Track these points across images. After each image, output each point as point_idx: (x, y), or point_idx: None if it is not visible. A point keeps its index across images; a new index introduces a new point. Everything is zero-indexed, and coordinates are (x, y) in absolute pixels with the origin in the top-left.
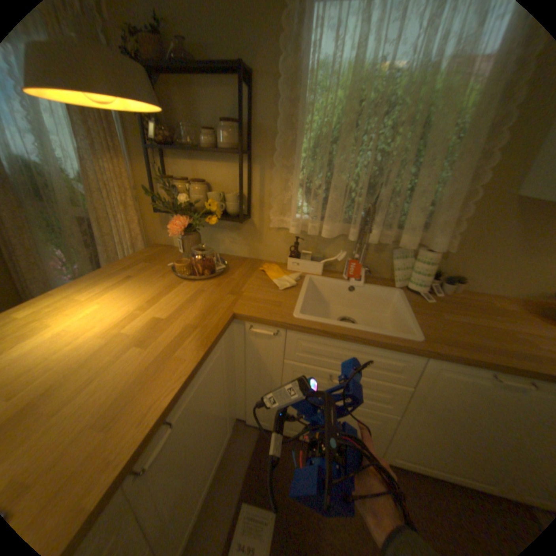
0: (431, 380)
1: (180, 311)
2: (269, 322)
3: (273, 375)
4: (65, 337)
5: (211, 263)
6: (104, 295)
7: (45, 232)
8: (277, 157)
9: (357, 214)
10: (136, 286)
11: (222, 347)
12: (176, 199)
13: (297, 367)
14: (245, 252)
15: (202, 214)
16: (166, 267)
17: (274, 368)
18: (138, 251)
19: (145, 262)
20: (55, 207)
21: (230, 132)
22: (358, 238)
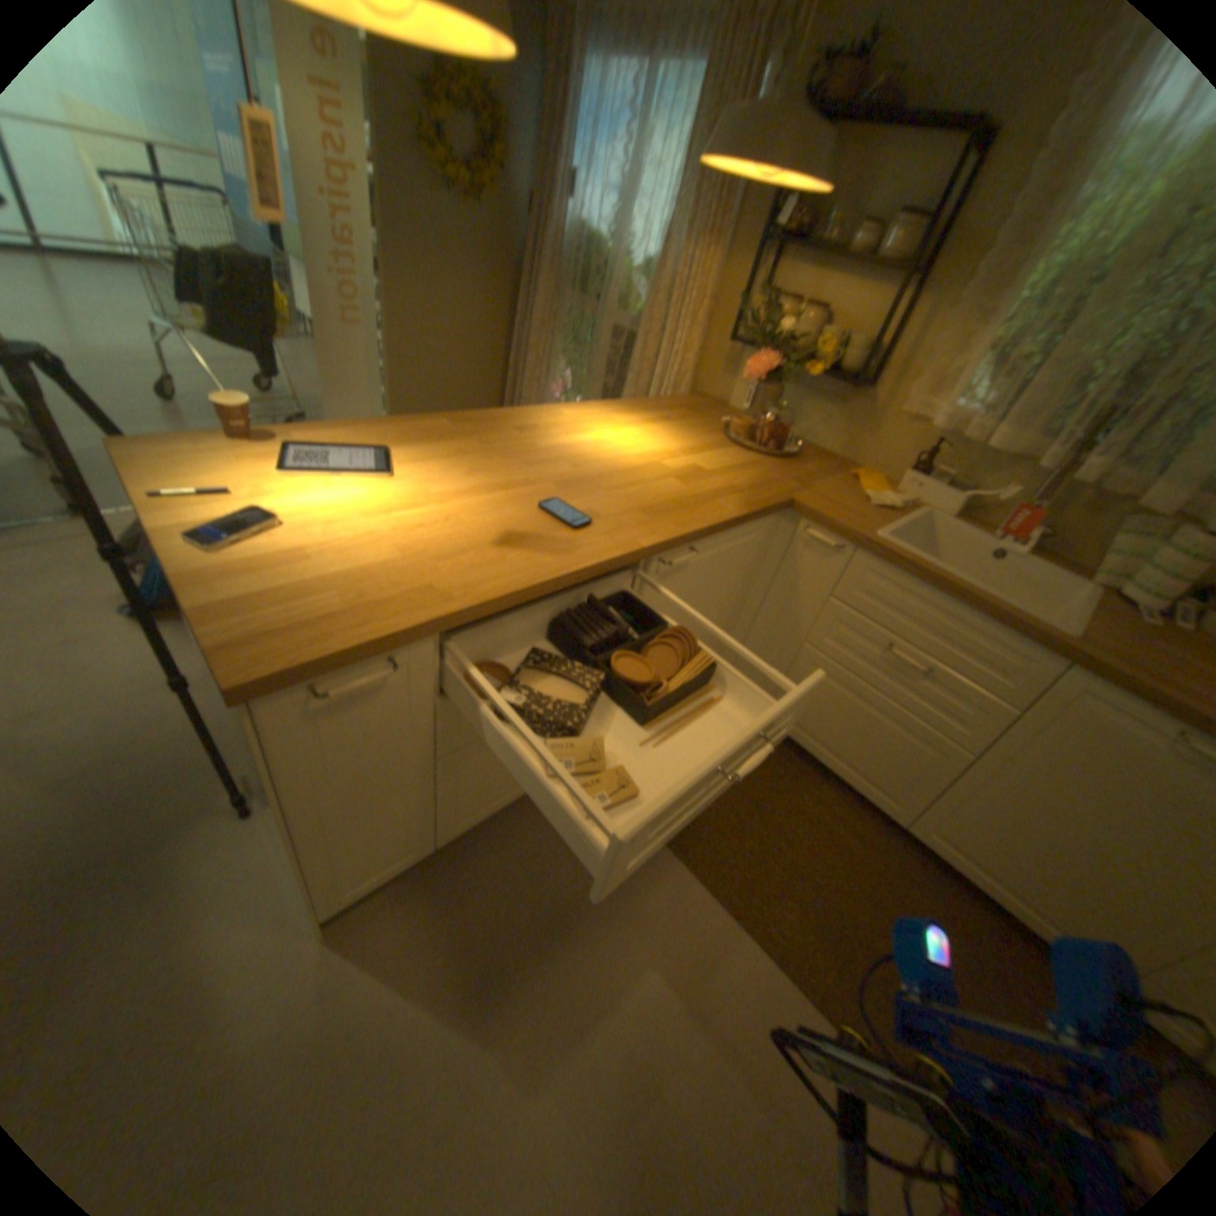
0: (1058, 704)
1: (726, 471)
2: (837, 527)
3: (803, 616)
4: (609, 445)
5: (784, 433)
6: (642, 425)
7: (567, 338)
8: (972, 288)
9: (1078, 422)
10: (676, 430)
11: (760, 533)
12: (776, 324)
13: (845, 613)
14: (836, 443)
15: (803, 356)
16: (714, 424)
17: (809, 605)
18: (679, 394)
19: (688, 410)
20: (596, 305)
21: (909, 233)
22: (1062, 472)
